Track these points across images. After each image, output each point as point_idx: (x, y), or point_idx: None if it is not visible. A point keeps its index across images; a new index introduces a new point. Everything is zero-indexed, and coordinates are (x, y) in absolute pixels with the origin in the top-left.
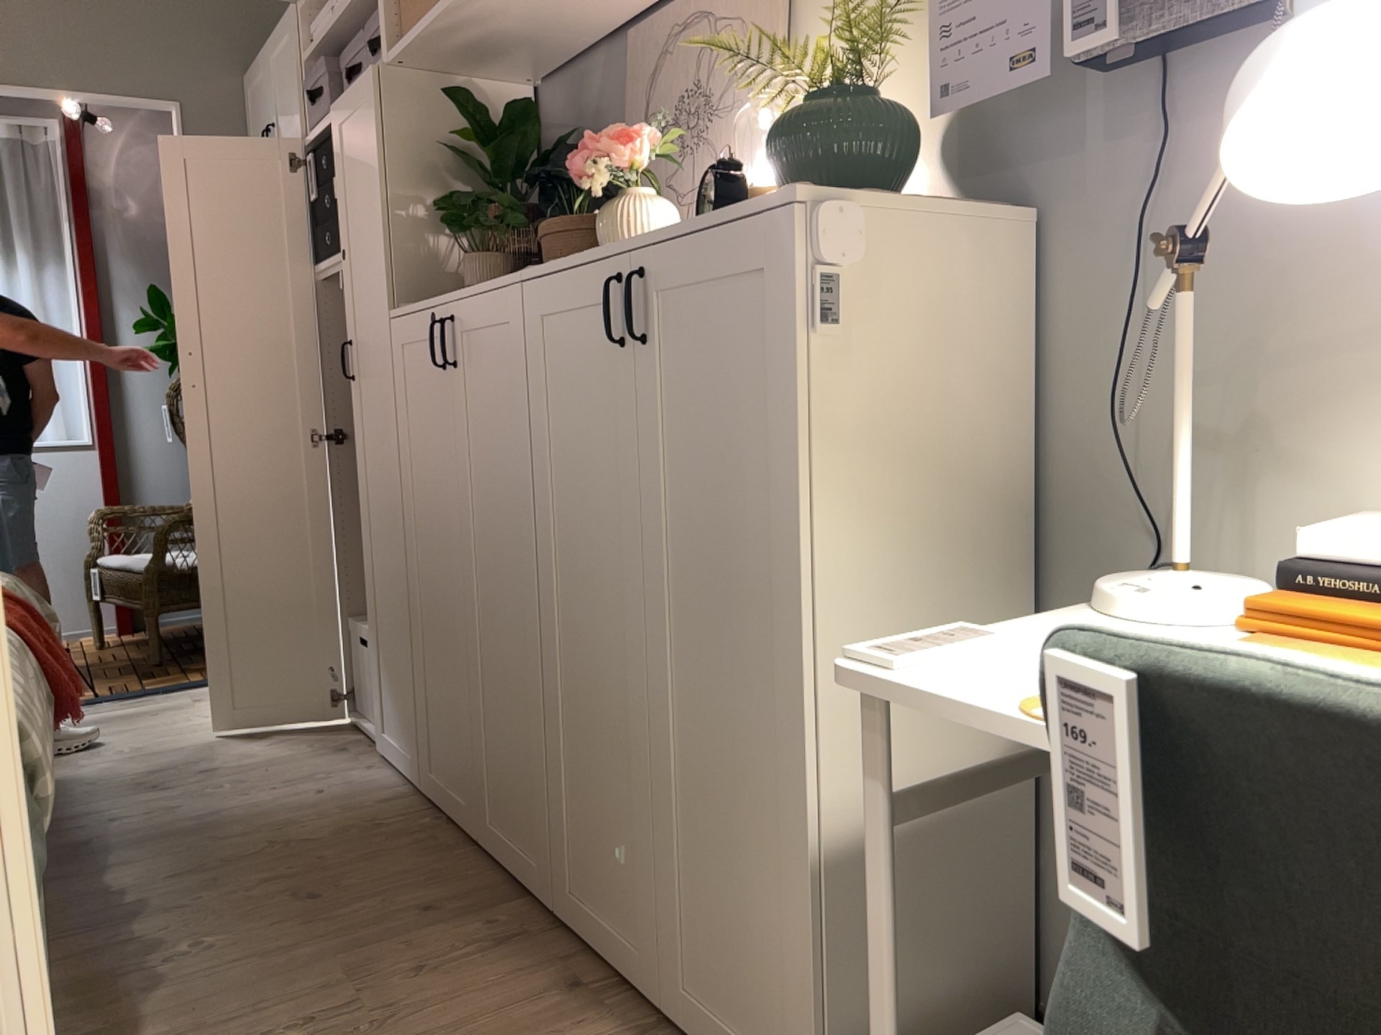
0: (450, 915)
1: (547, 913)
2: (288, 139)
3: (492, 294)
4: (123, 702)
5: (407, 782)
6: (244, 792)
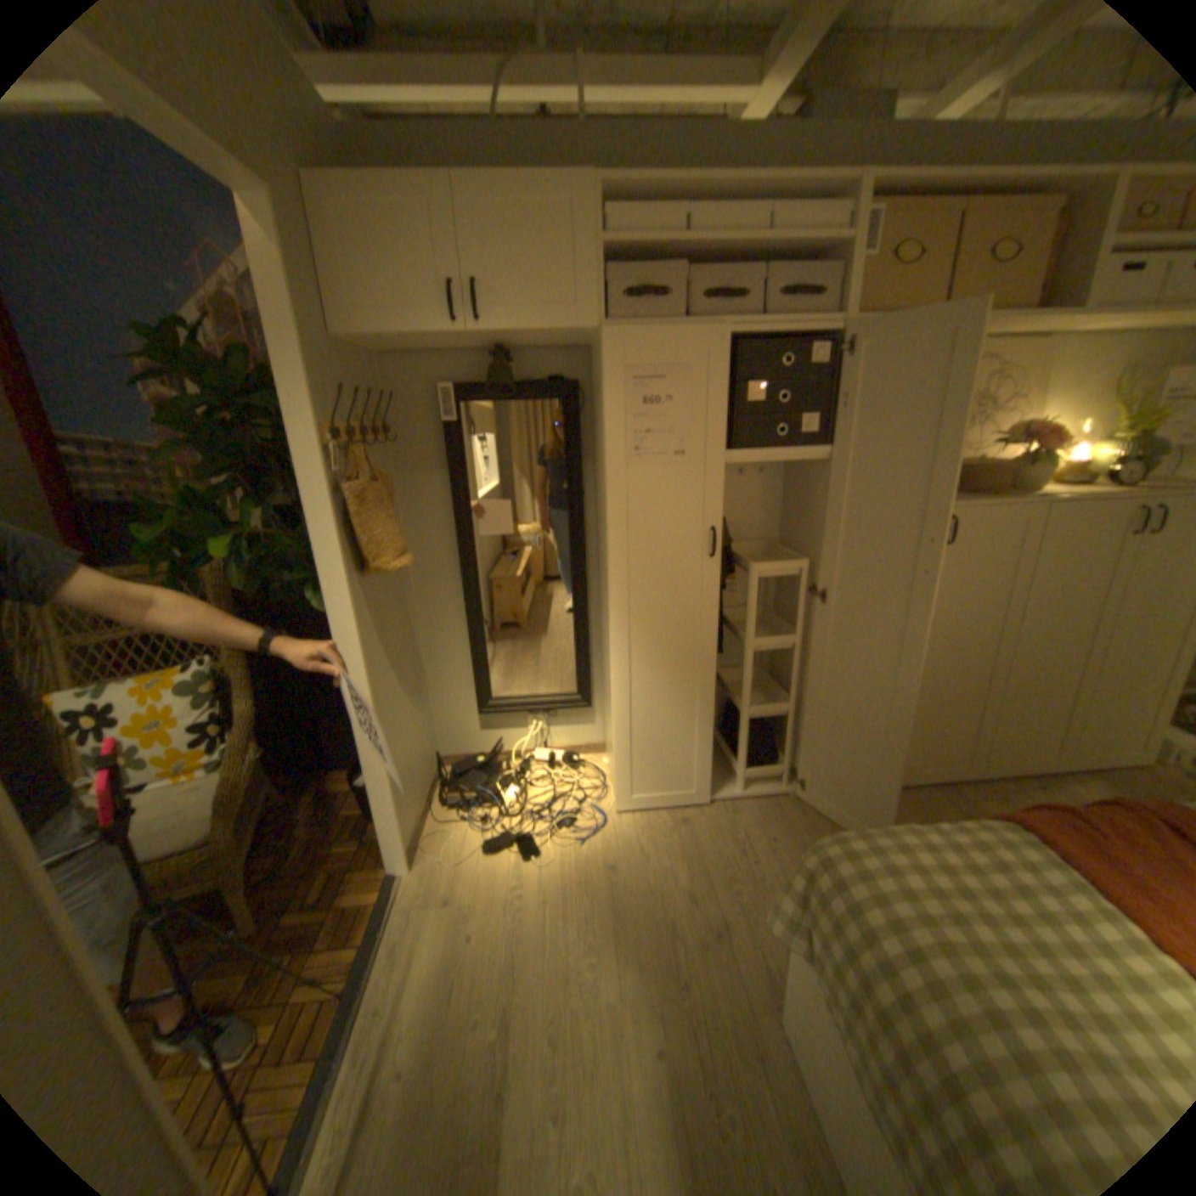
0: (973, 812)
1: (969, 784)
2: (548, 316)
3: (1016, 507)
4: (378, 973)
5: (776, 800)
6: (754, 879)
